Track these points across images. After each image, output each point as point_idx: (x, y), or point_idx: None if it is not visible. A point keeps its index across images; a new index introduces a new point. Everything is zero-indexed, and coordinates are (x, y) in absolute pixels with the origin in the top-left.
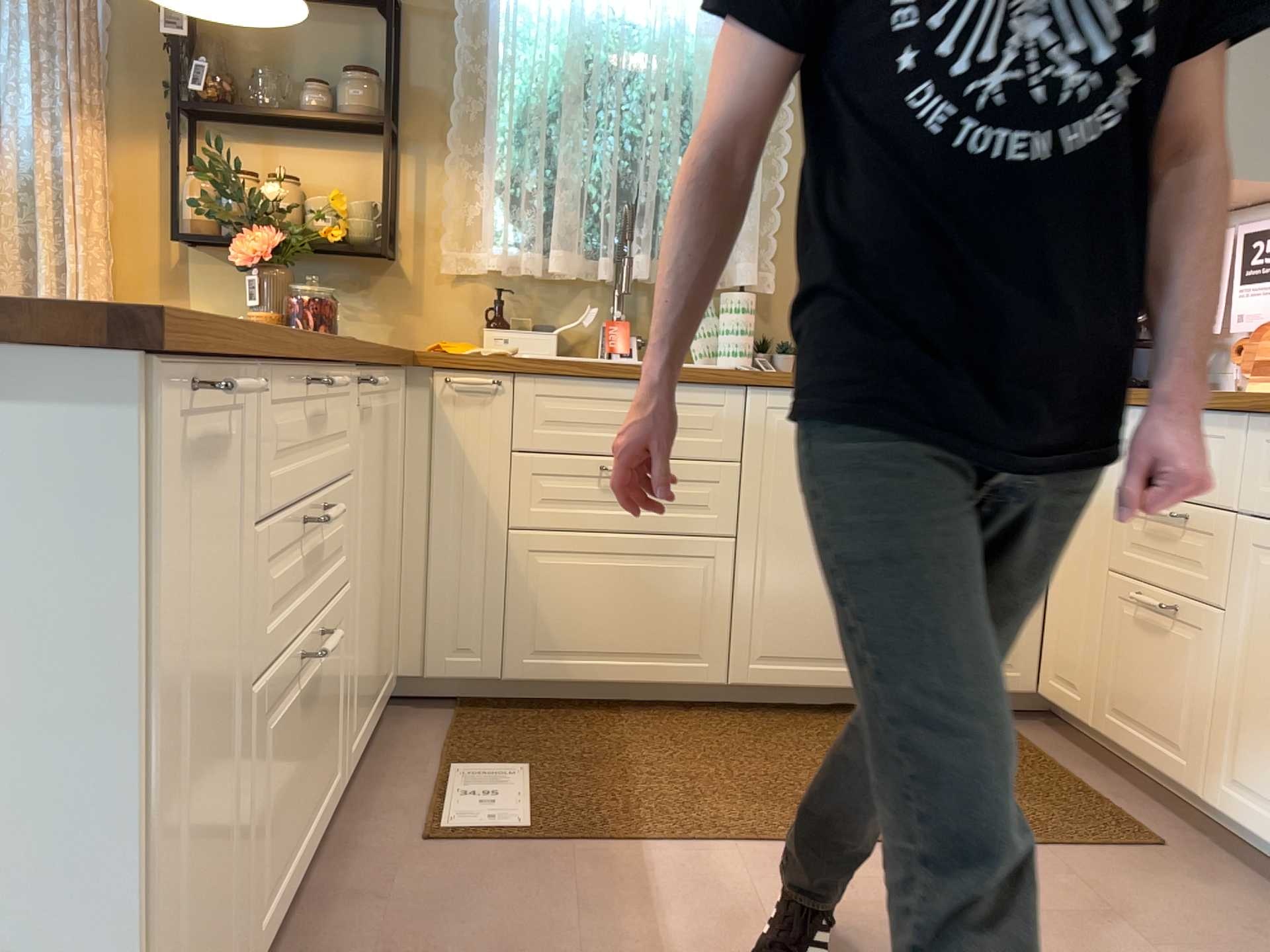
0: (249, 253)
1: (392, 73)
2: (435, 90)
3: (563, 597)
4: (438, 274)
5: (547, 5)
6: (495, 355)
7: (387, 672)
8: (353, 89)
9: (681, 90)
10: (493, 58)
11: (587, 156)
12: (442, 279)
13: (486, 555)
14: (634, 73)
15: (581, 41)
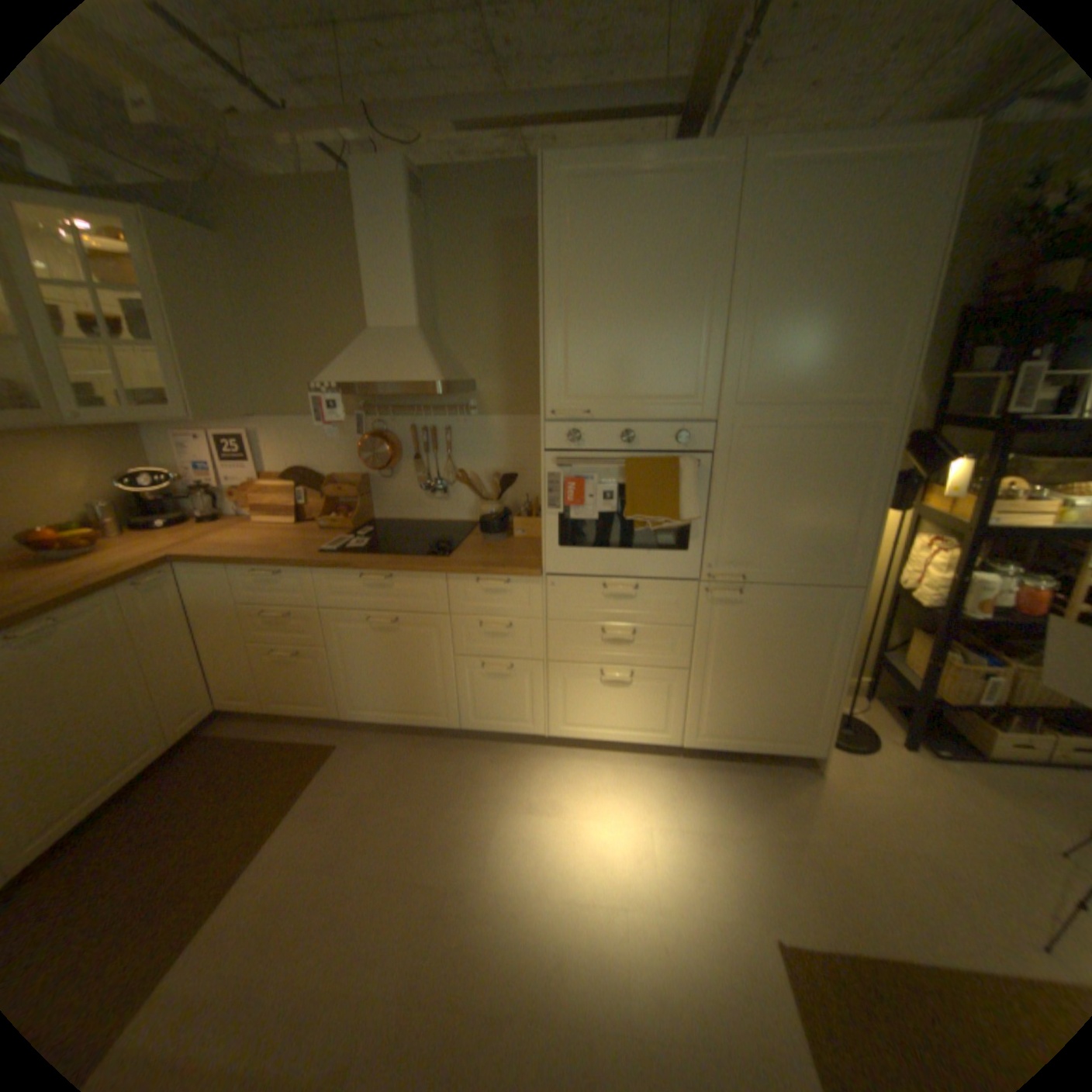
0: None
1: None
2: None
3: None
4: None
5: None
6: None
7: None
8: None
9: None
10: None
11: None
12: None
13: None
14: None
15: None
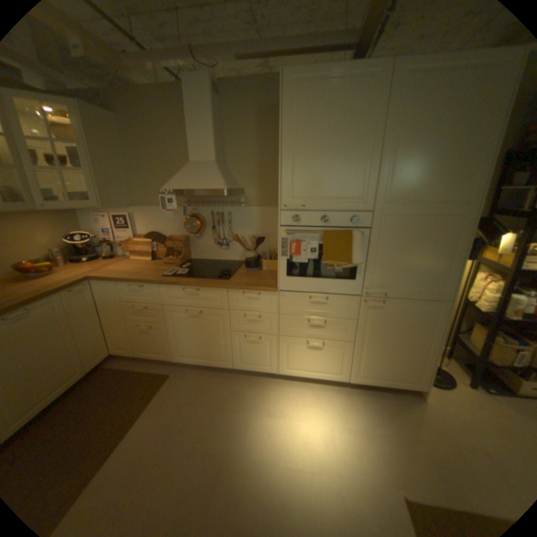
0: None
1: None
2: None
3: None
4: None
5: None
6: None
7: None
8: None
9: None
10: None
11: None
12: None
13: None
14: None
15: None
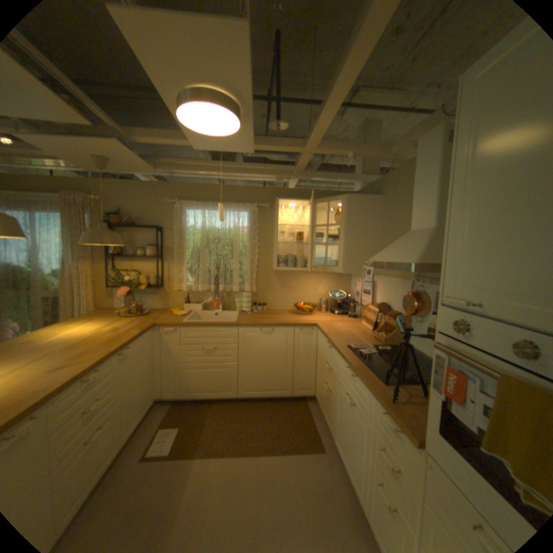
0: (121, 294)
1: (158, 246)
2: (171, 246)
3: (195, 378)
4: (173, 290)
5: (196, 226)
6: (176, 322)
7: (148, 403)
8: (148, 250)
9: (231, 244)
10: (184, 239)
11: (207, 262)
12: (175, 291)
13: (175, 369)
14: (219, 240)
15: (205, 235)
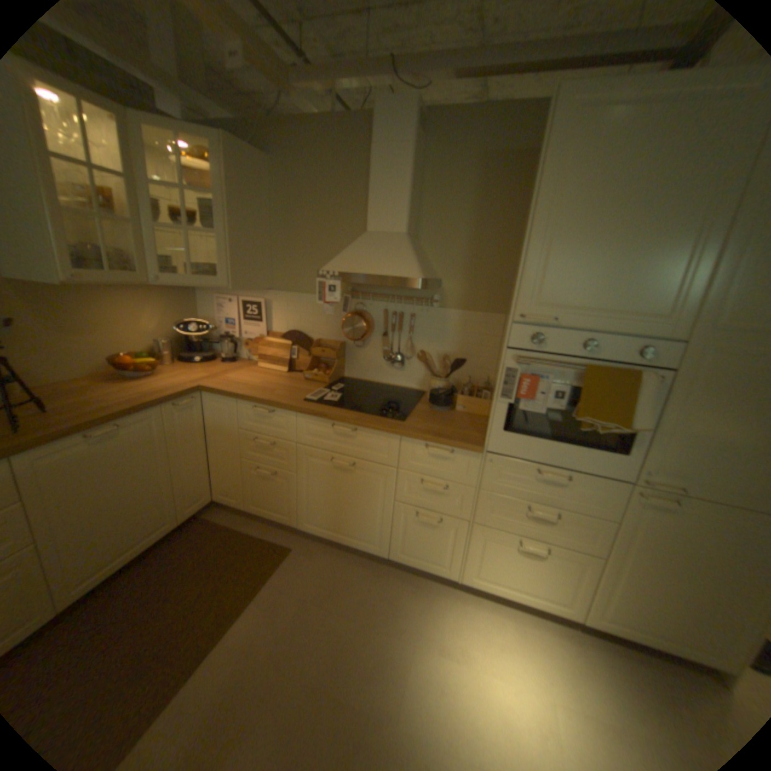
0: None
1: None
2: None
3: None
4: None
5: None
6: None
7: None
8: None
9: None
10: None
11: None
12: None
13: None
14: None
15: None
